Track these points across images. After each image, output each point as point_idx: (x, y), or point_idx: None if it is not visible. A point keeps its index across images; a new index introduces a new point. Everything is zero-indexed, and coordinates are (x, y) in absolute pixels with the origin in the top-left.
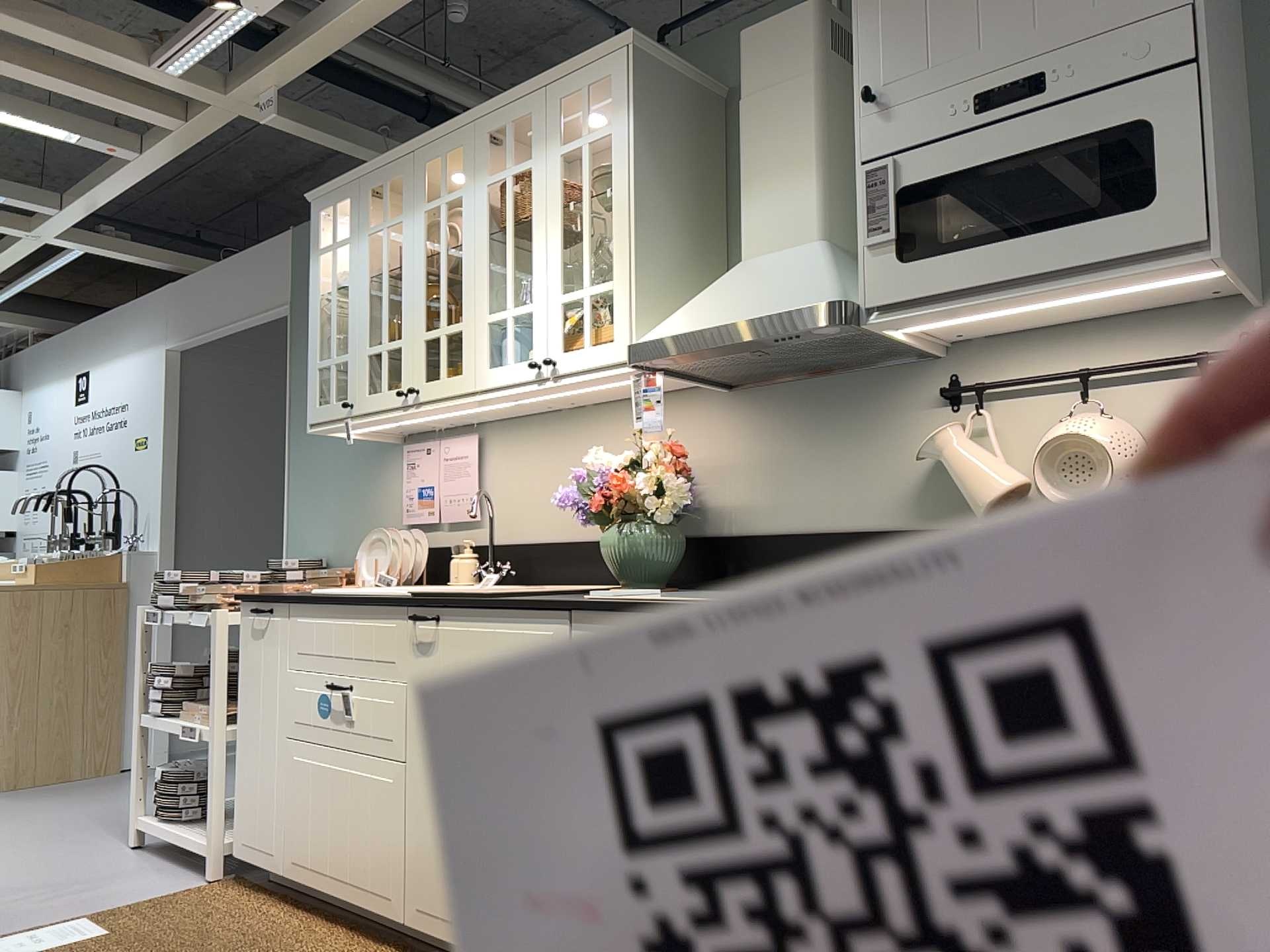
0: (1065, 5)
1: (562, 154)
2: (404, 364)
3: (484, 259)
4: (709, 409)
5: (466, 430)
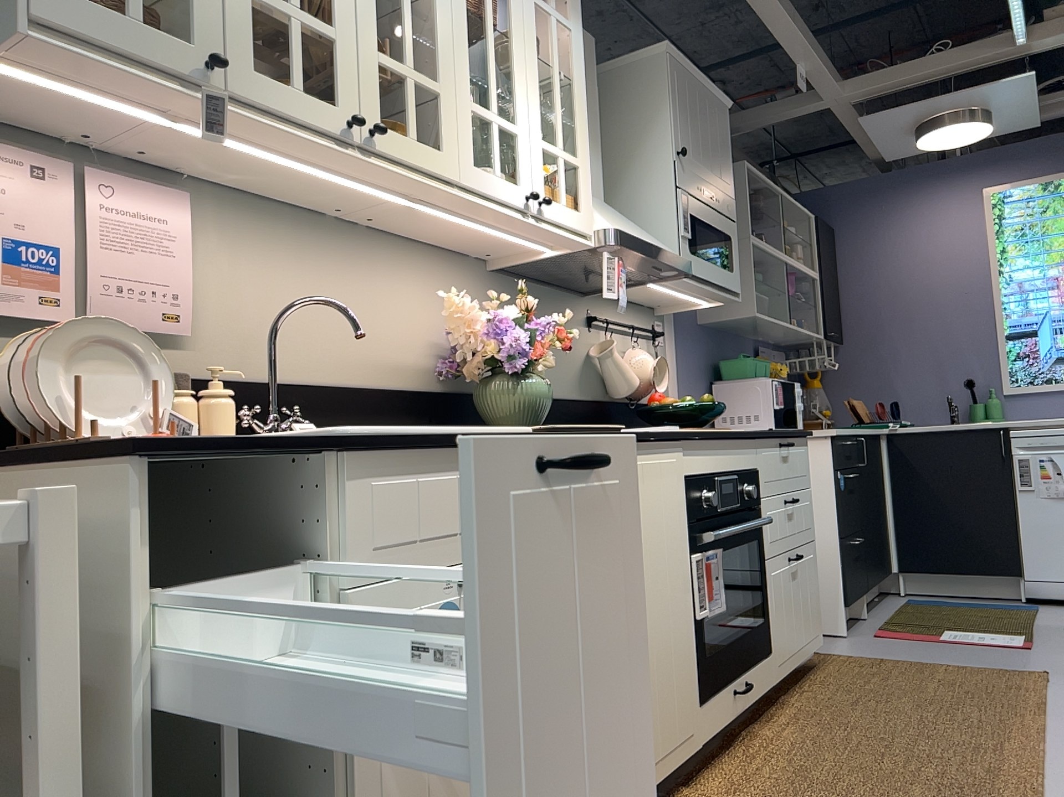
0: (718, 171)
1: (537, 4)
2: (343, 74)
3: (465, 31)
4: (477, 281)
5: (145, 176)
